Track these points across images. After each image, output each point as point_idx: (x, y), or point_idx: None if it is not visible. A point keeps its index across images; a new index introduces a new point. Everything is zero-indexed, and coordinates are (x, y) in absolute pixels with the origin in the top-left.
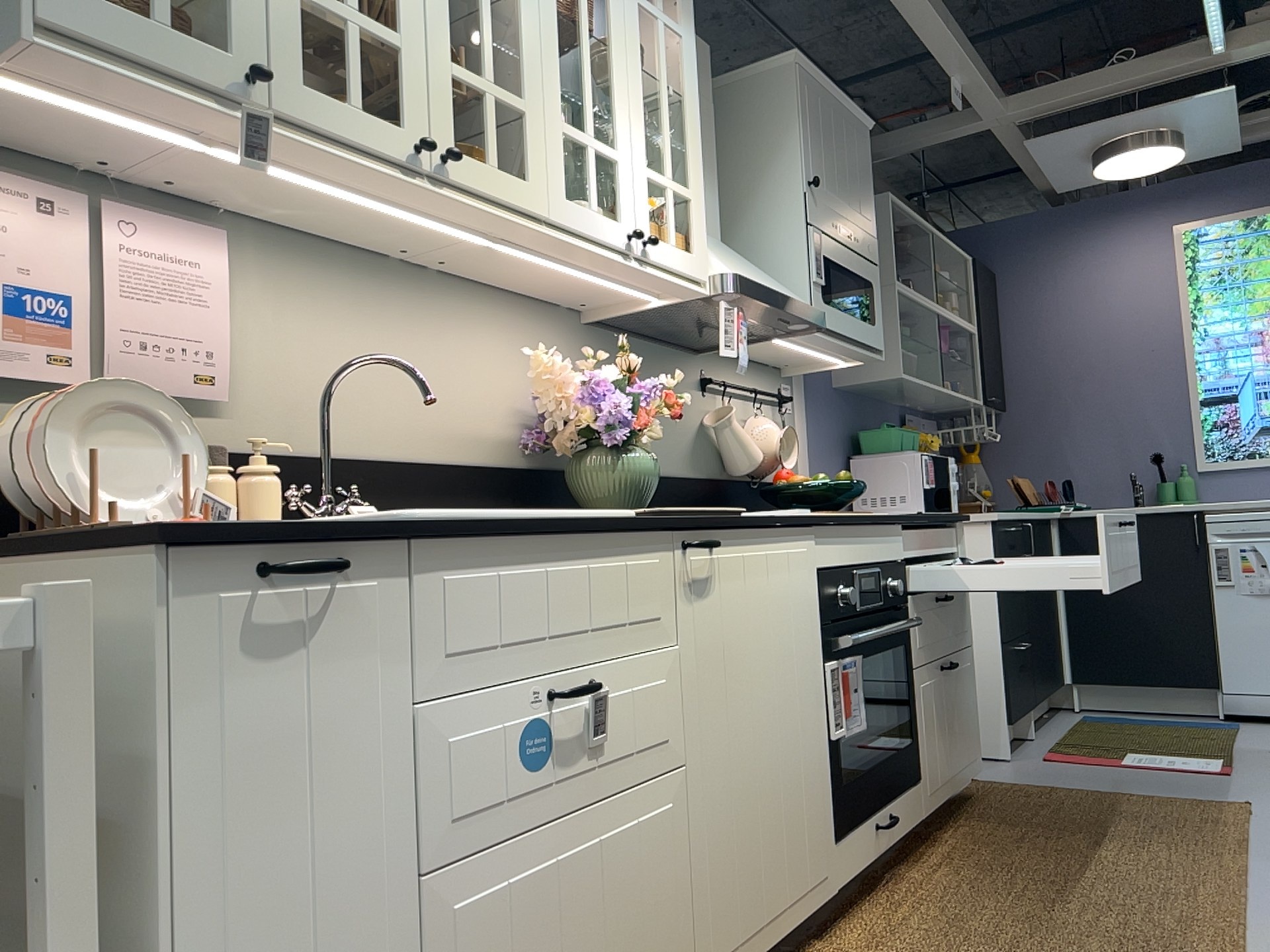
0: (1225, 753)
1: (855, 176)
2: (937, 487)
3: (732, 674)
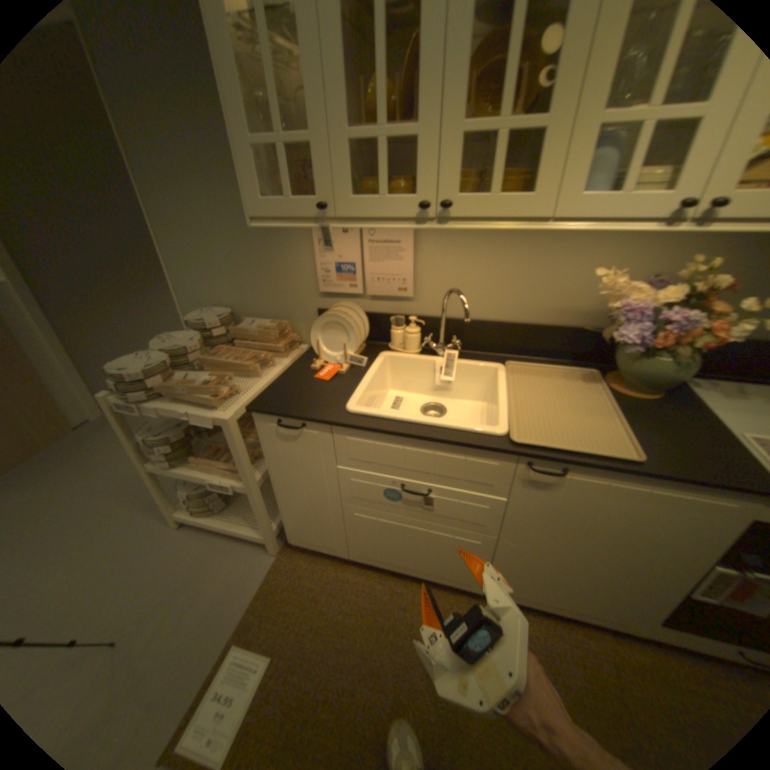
0: None
1: None
2: None
3: (562, 527)
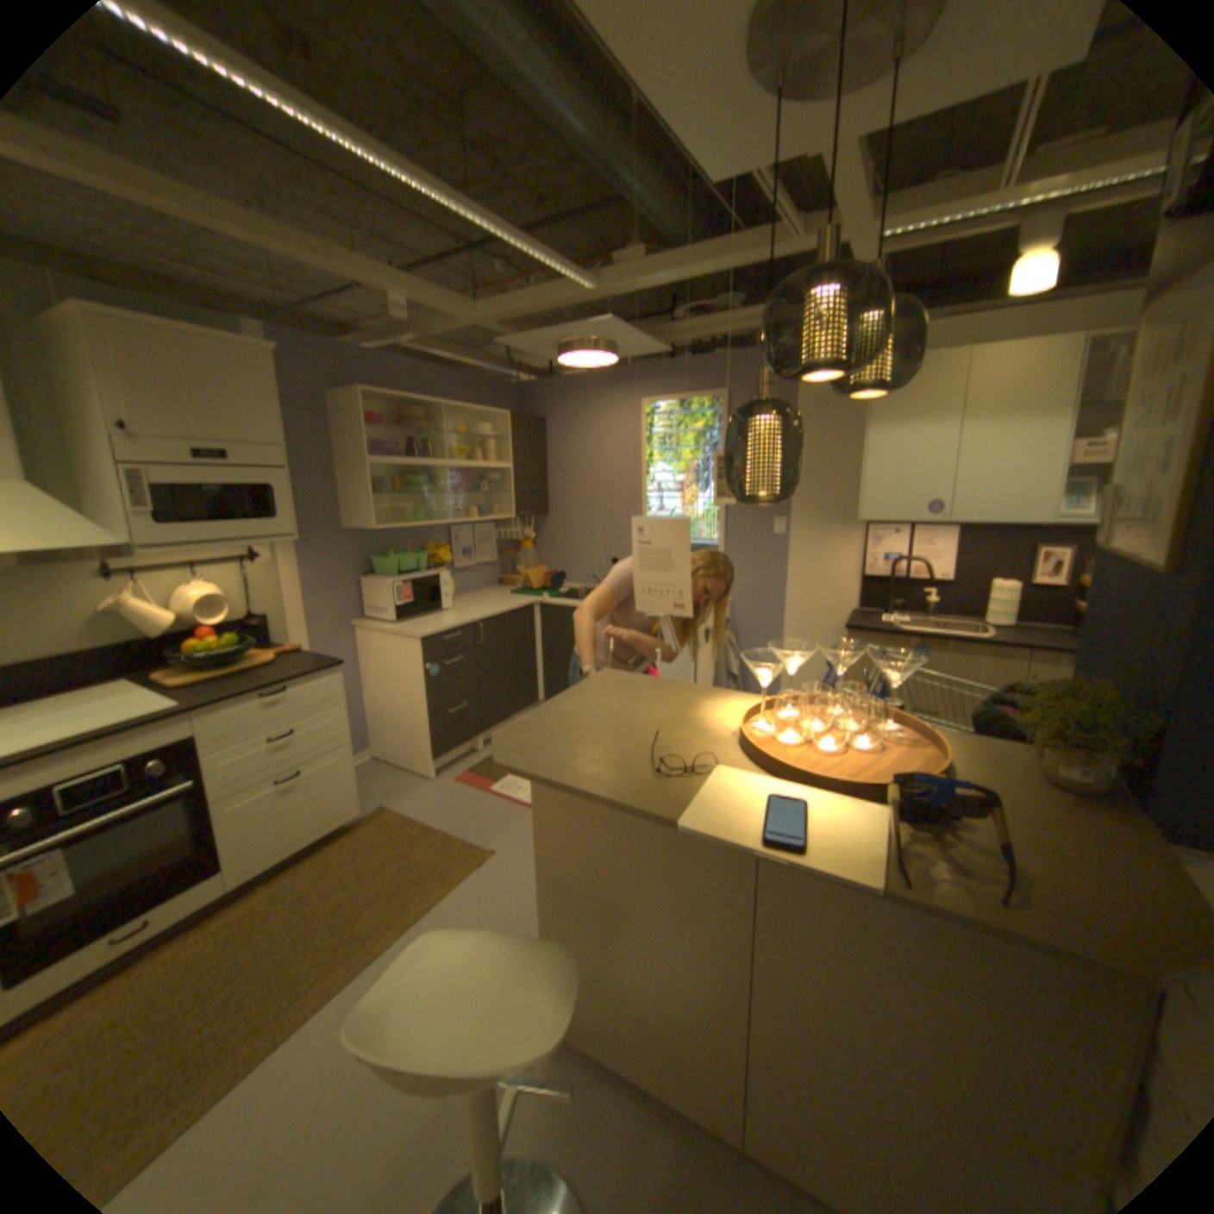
0: None
1: (232, 399)
2: (413, 601)
3: None
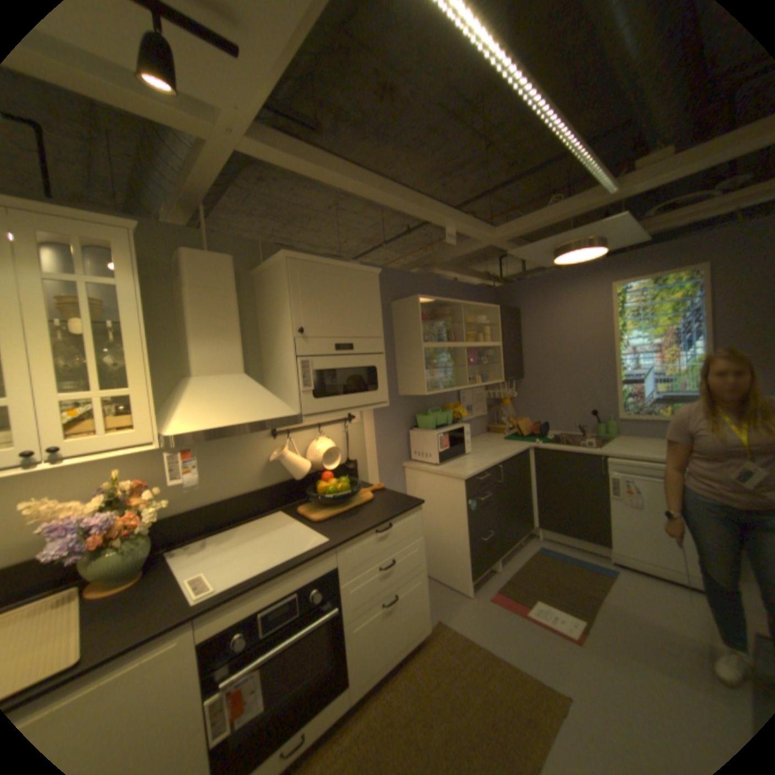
0: (592, 617)
1: (357, 308)
2: (449, 448)
3: None
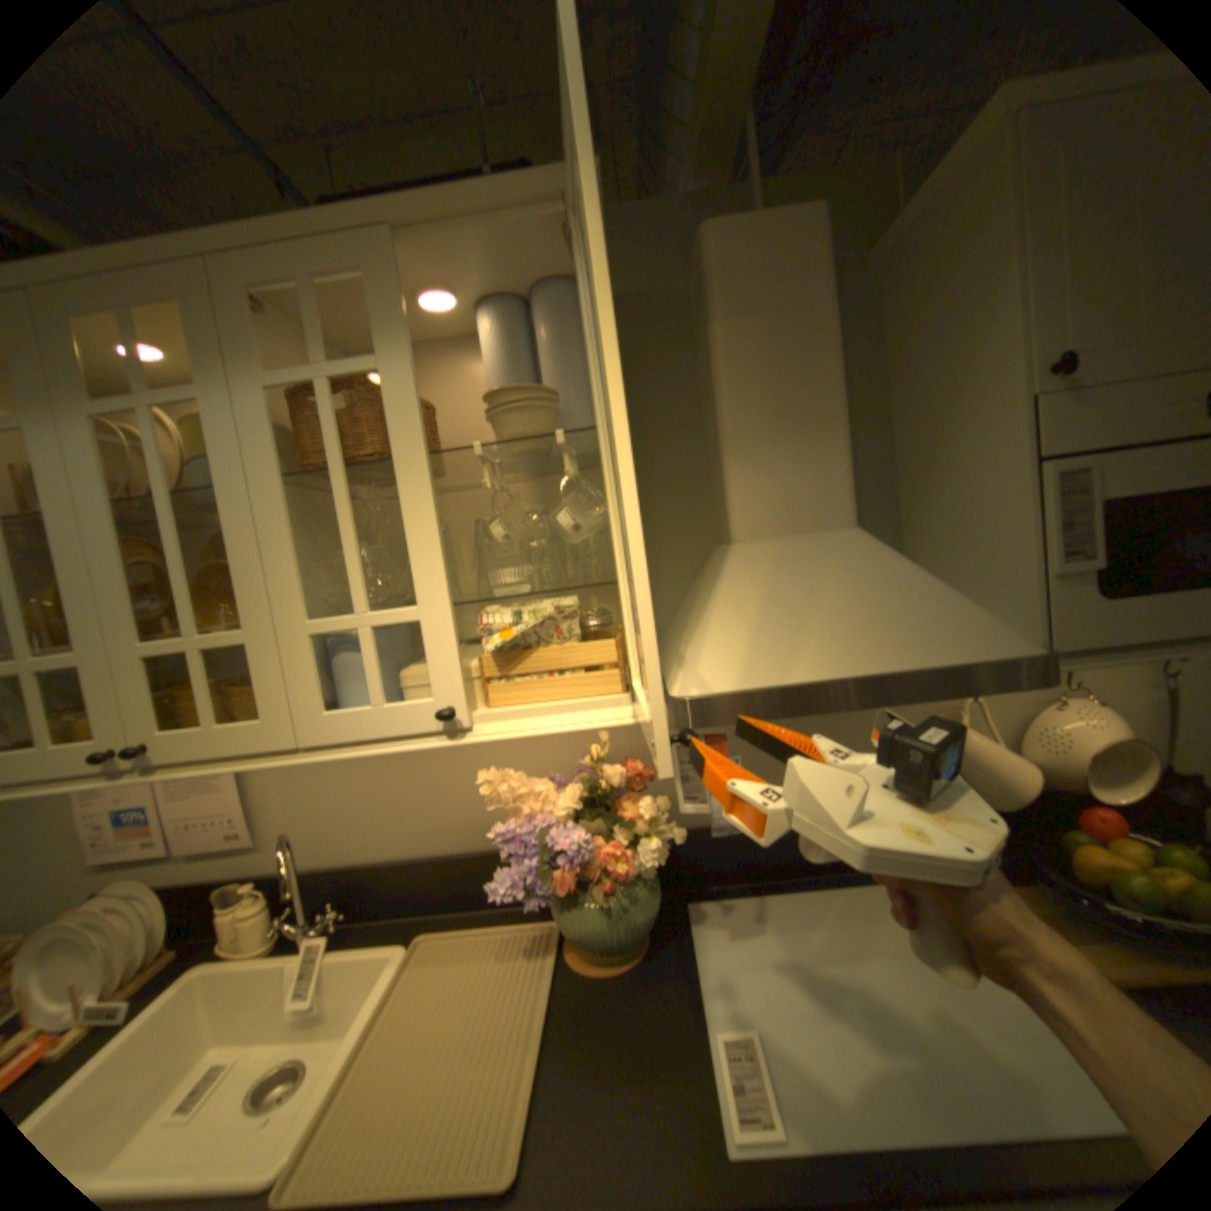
0: None
1: None
2: None
3: None
